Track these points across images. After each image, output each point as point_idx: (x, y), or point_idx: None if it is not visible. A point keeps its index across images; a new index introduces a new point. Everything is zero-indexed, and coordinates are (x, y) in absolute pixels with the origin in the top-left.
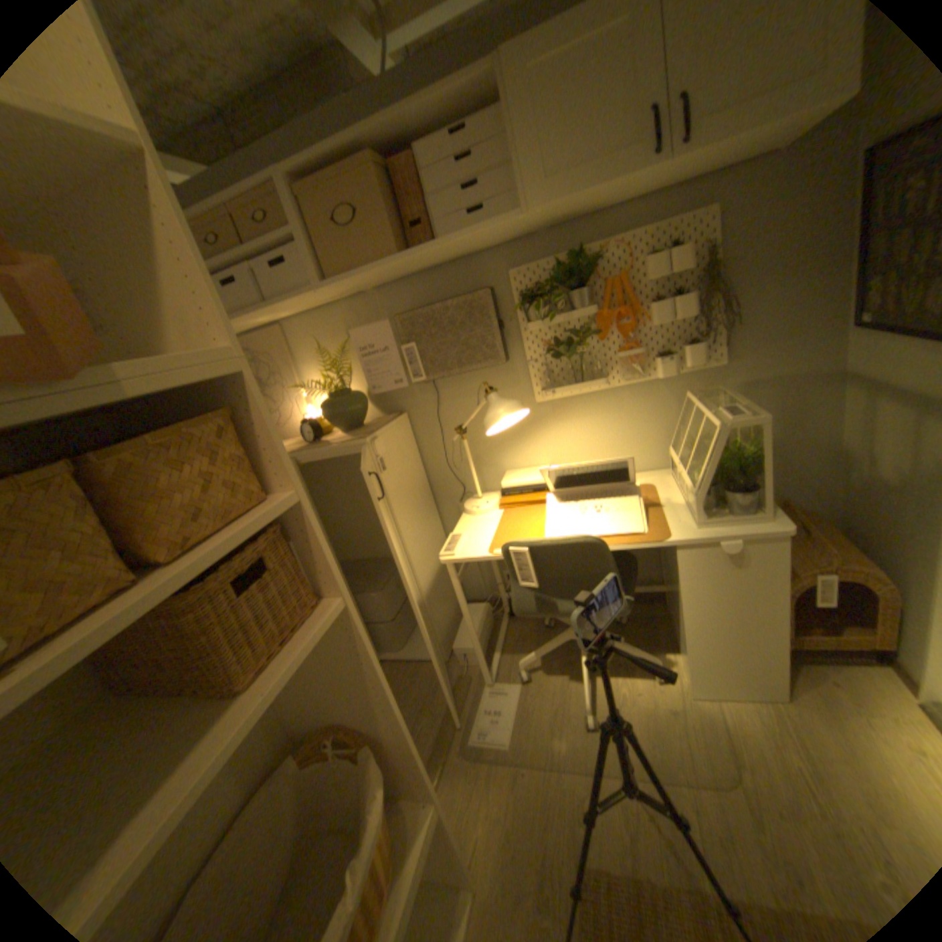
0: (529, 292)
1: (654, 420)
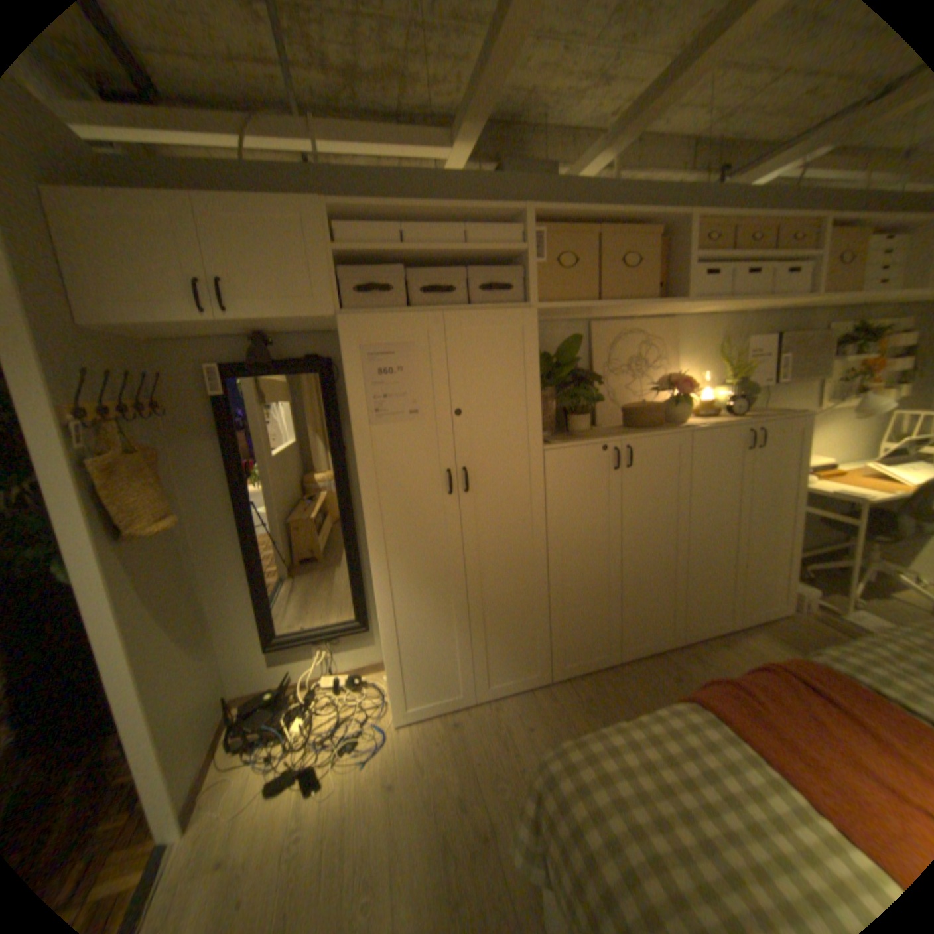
0: (842, 341)
1: (865, 430)
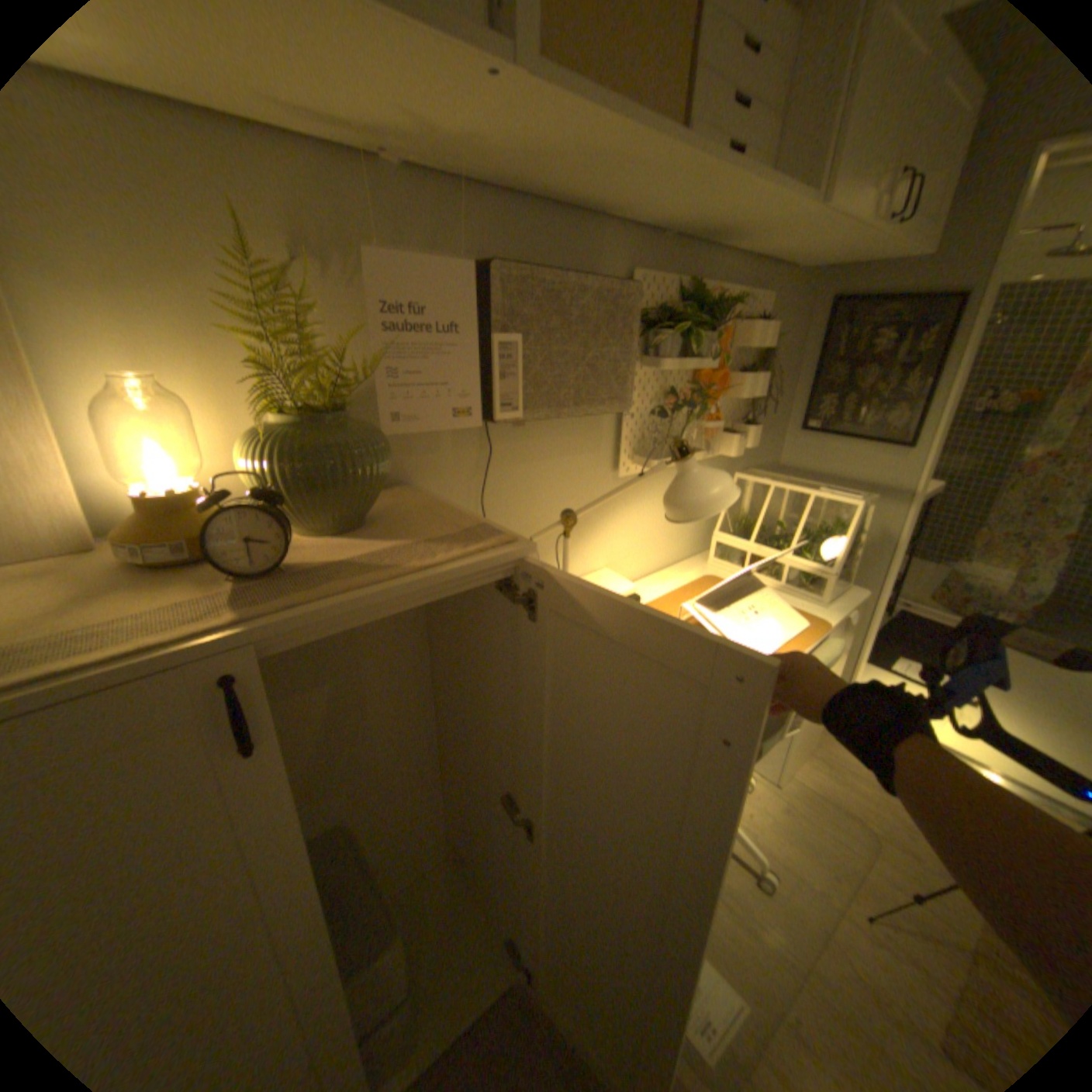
0: (658, 313)
1: None
